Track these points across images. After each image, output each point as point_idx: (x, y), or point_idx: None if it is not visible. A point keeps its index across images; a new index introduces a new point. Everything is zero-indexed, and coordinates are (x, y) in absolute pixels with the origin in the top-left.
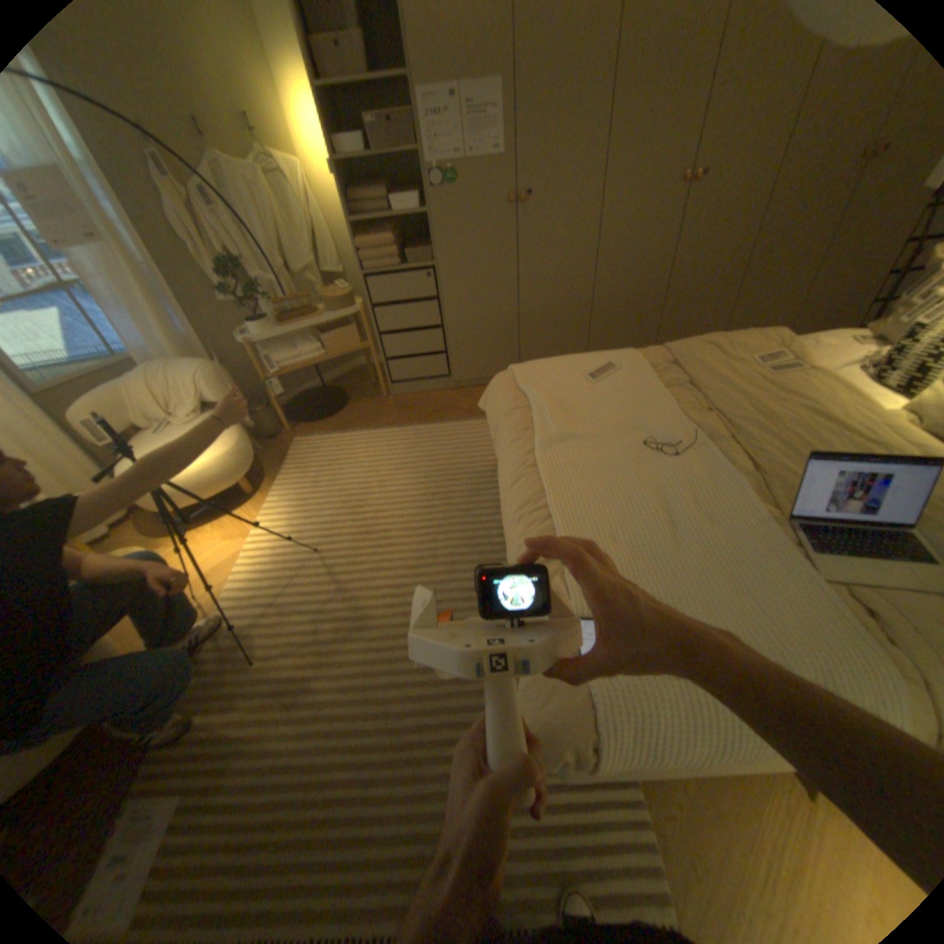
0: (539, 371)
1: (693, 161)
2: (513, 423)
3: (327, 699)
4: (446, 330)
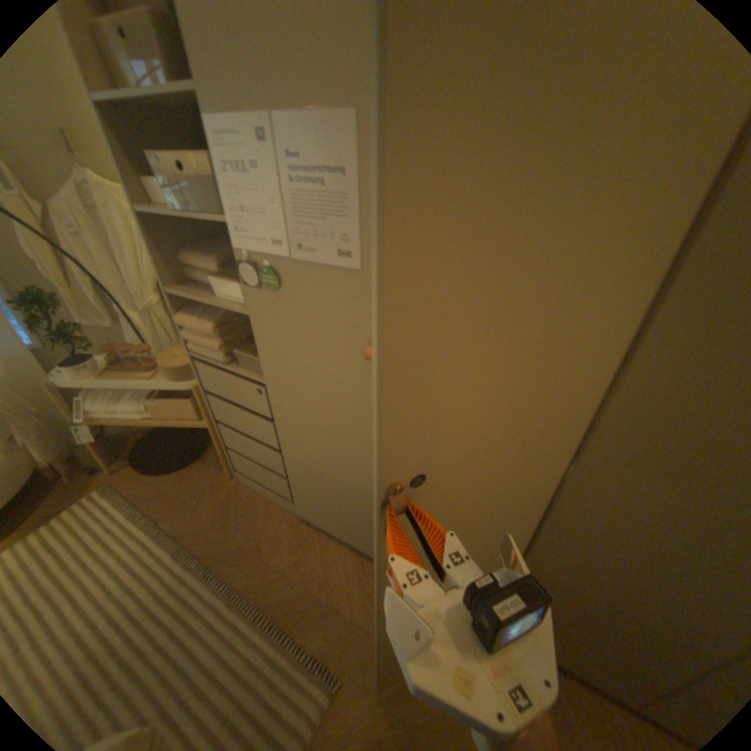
0: None
1: None
2: None
3: None
4: (285, 460)
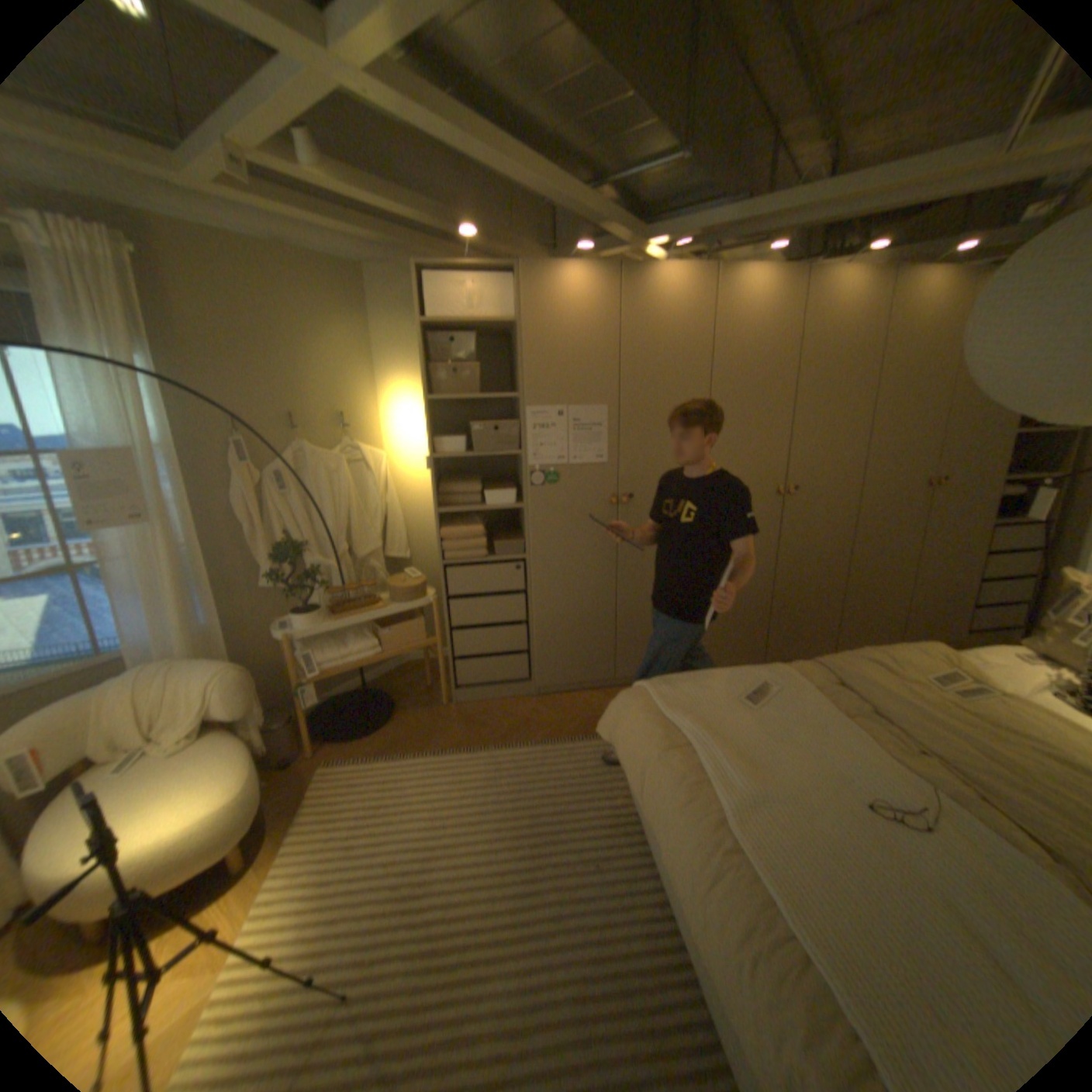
0: (686, 692)
1: (783, 478)
2: (674, 772)
3: None
4: (531, 627)
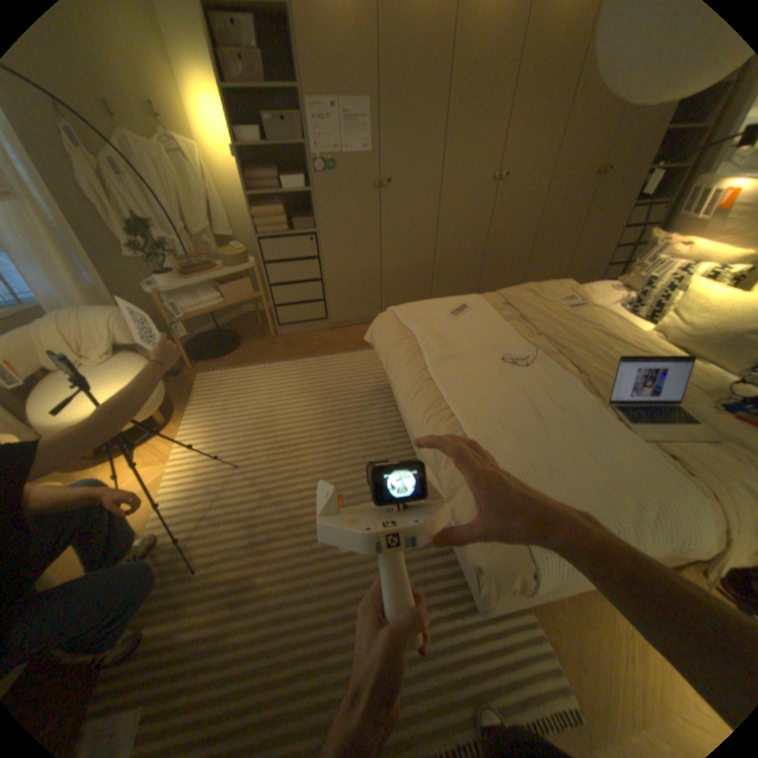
0: (415, 311)
1: (499, 167)
2: (404, 350)
3: (272, 590)
4: (325, 283)
